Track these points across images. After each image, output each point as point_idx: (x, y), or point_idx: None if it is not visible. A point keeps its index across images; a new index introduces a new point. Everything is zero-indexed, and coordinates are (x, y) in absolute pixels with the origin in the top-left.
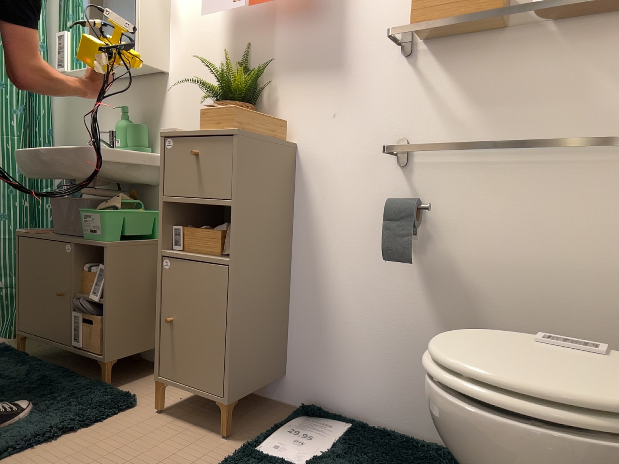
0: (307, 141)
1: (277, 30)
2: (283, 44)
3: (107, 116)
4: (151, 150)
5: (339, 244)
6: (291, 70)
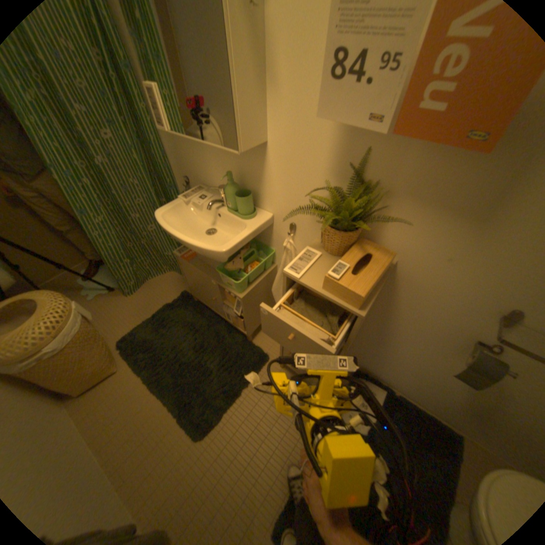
0: (410, 264)
1: (416, 141)
2: (418, 161)
3: (205, 155)
4: (255, 213)
5: (411, 331)
6: (417, 197)
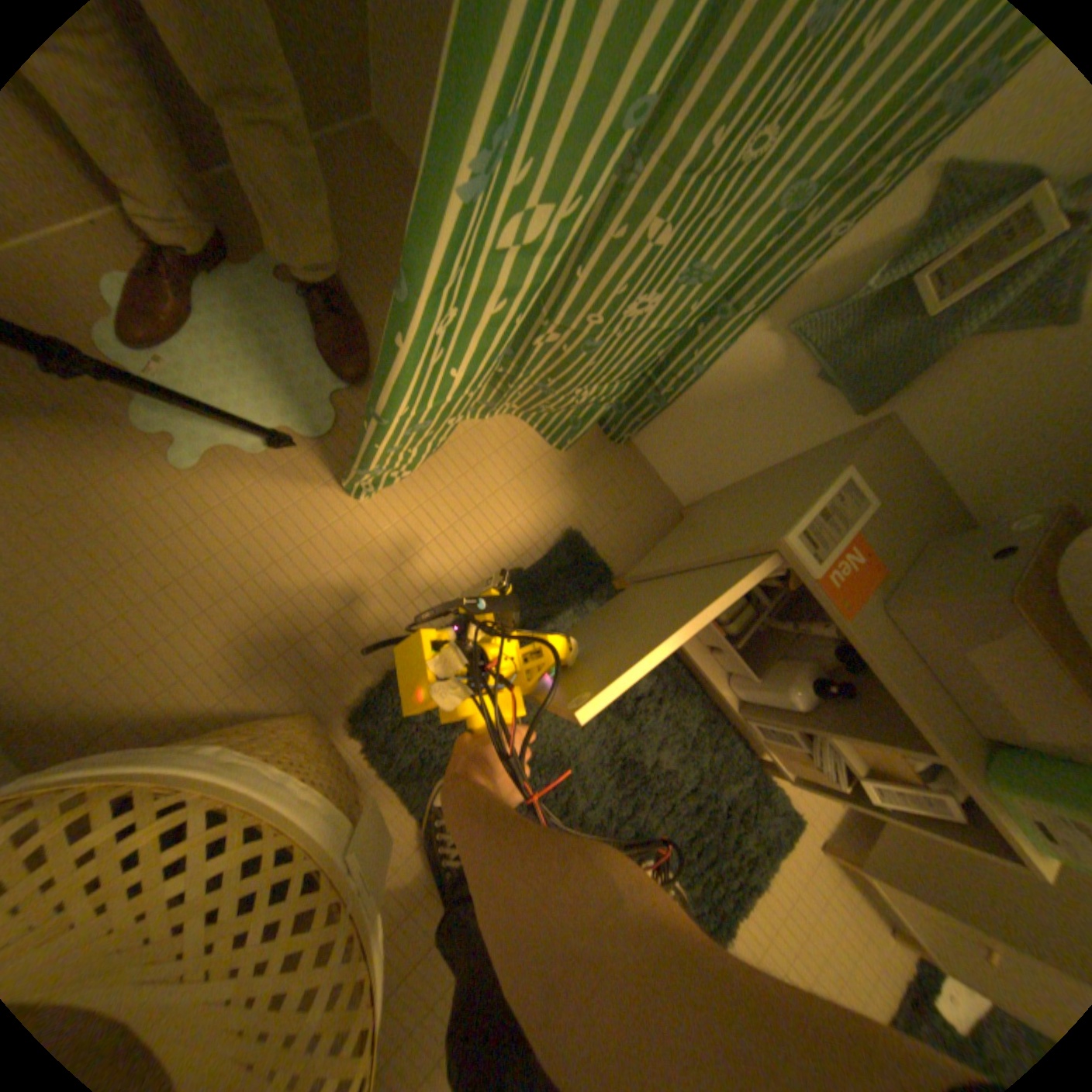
0: None
1: None
2: None
3: None
4: None
5: None
6: None
